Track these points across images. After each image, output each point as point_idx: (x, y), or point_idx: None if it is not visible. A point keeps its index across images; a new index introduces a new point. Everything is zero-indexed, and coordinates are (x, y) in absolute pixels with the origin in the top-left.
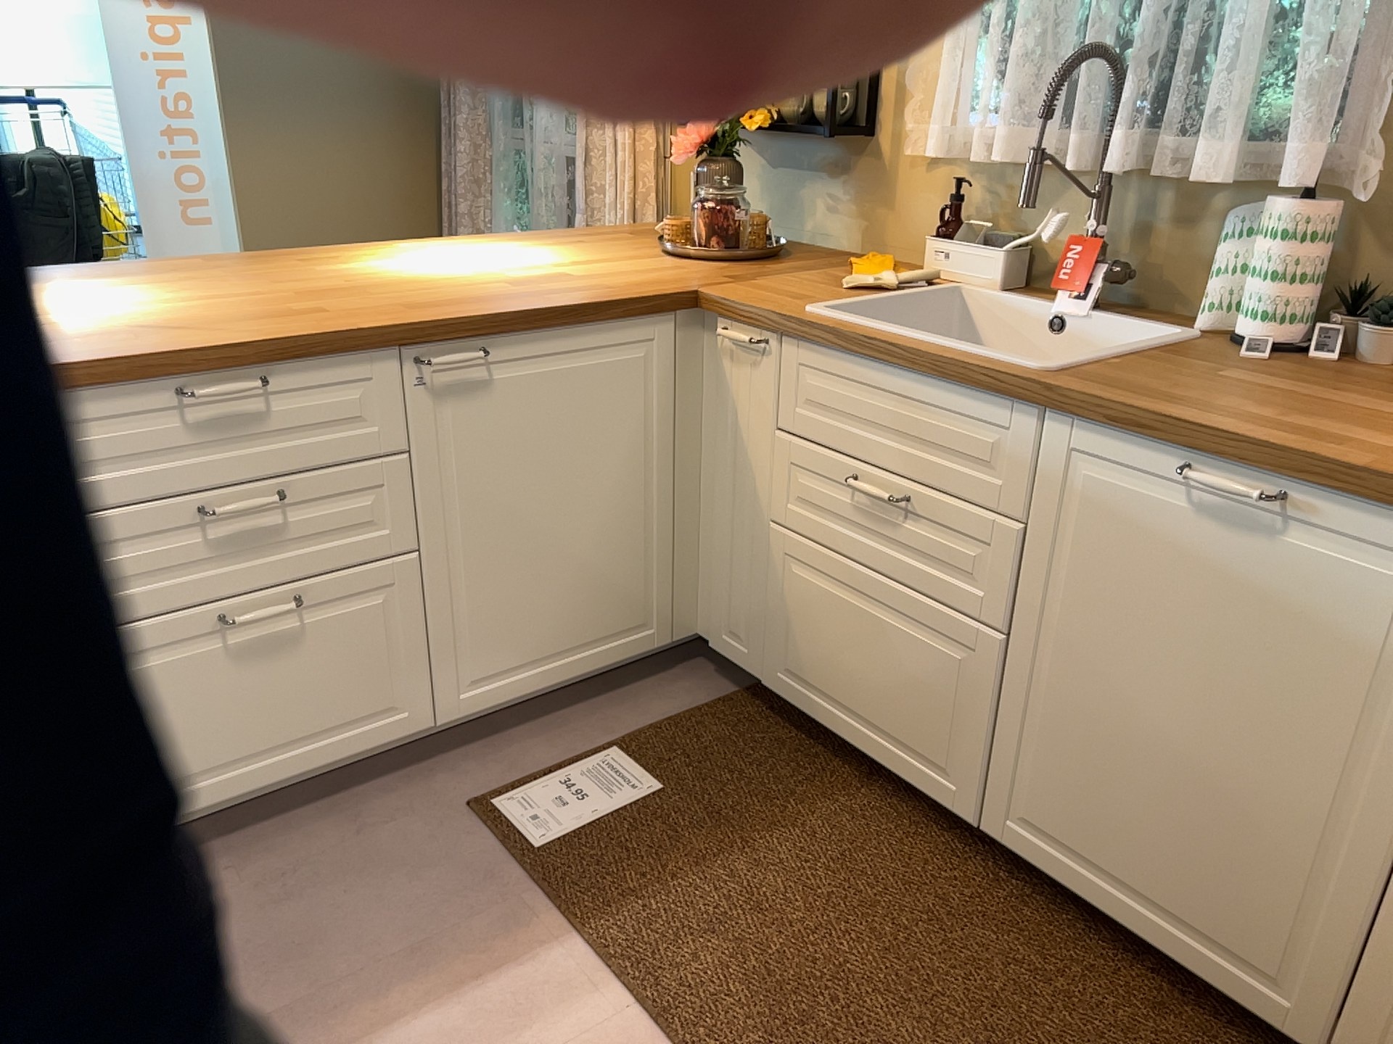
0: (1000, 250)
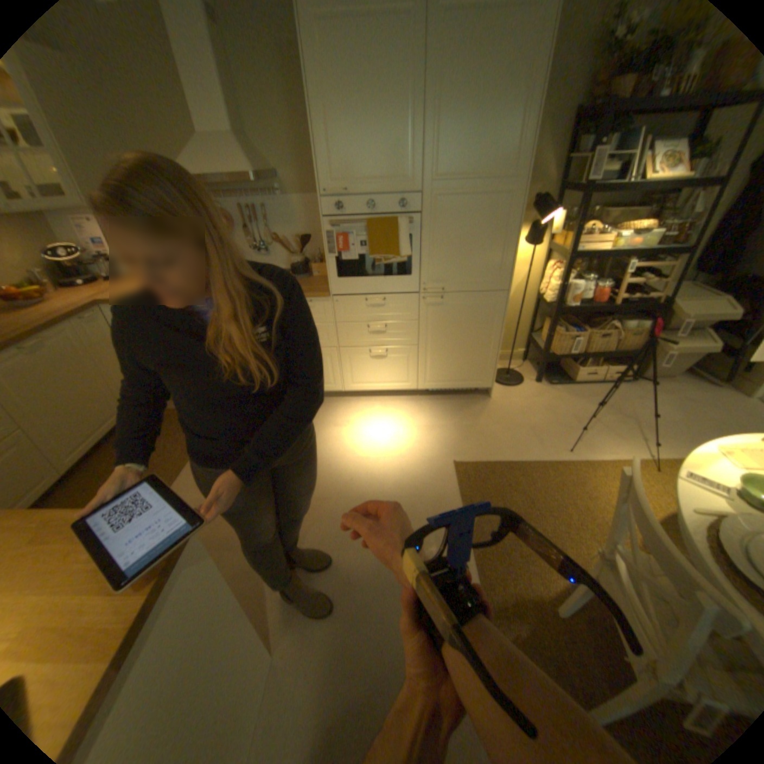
0: None
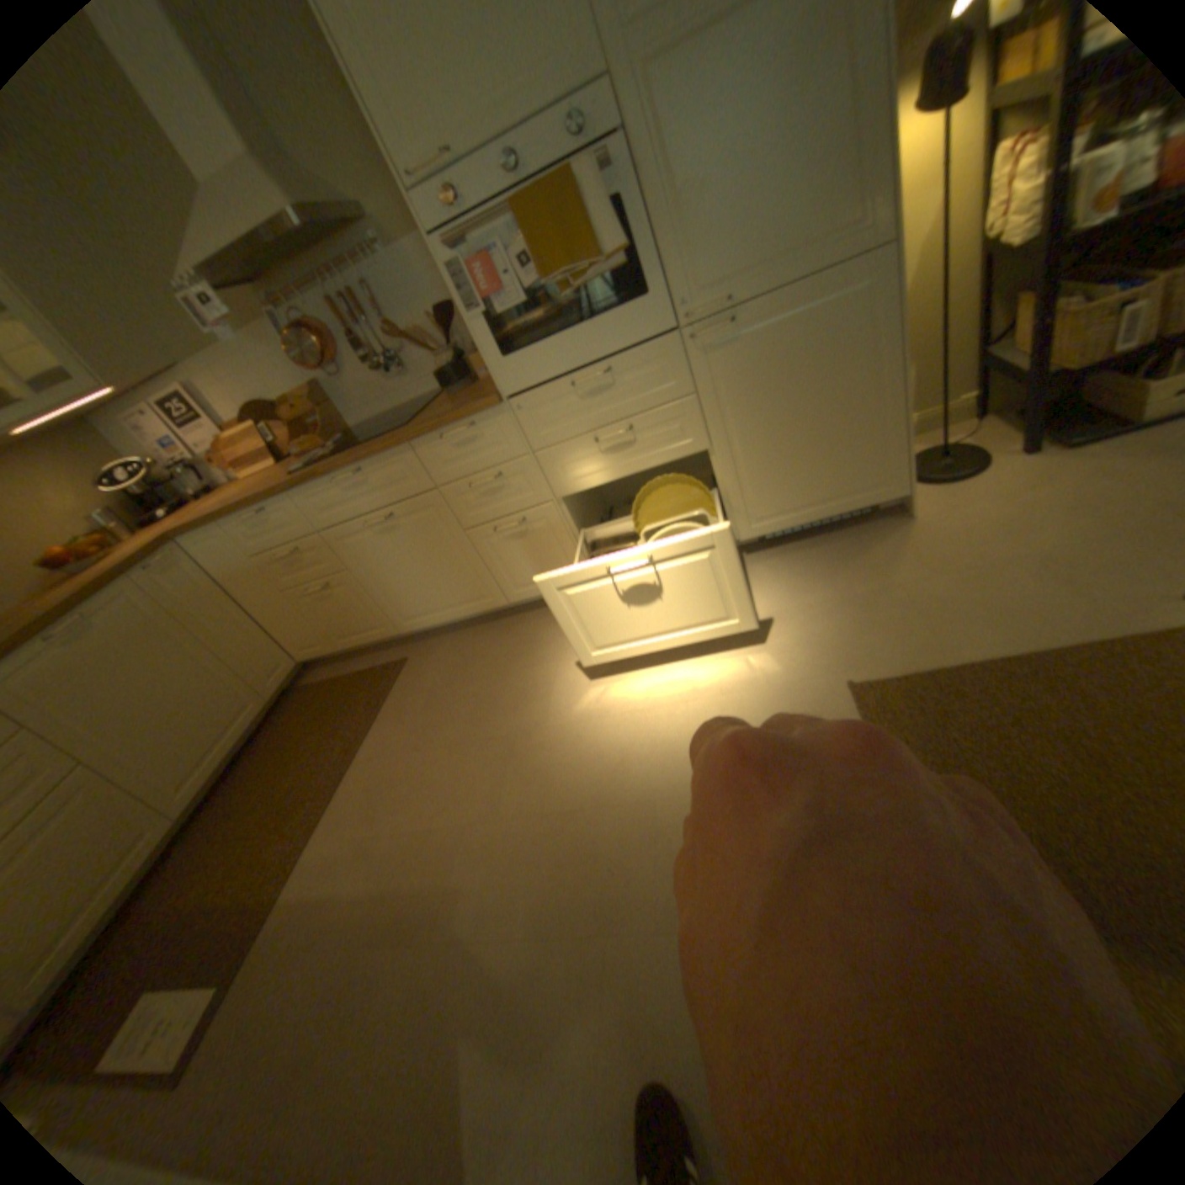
0: None
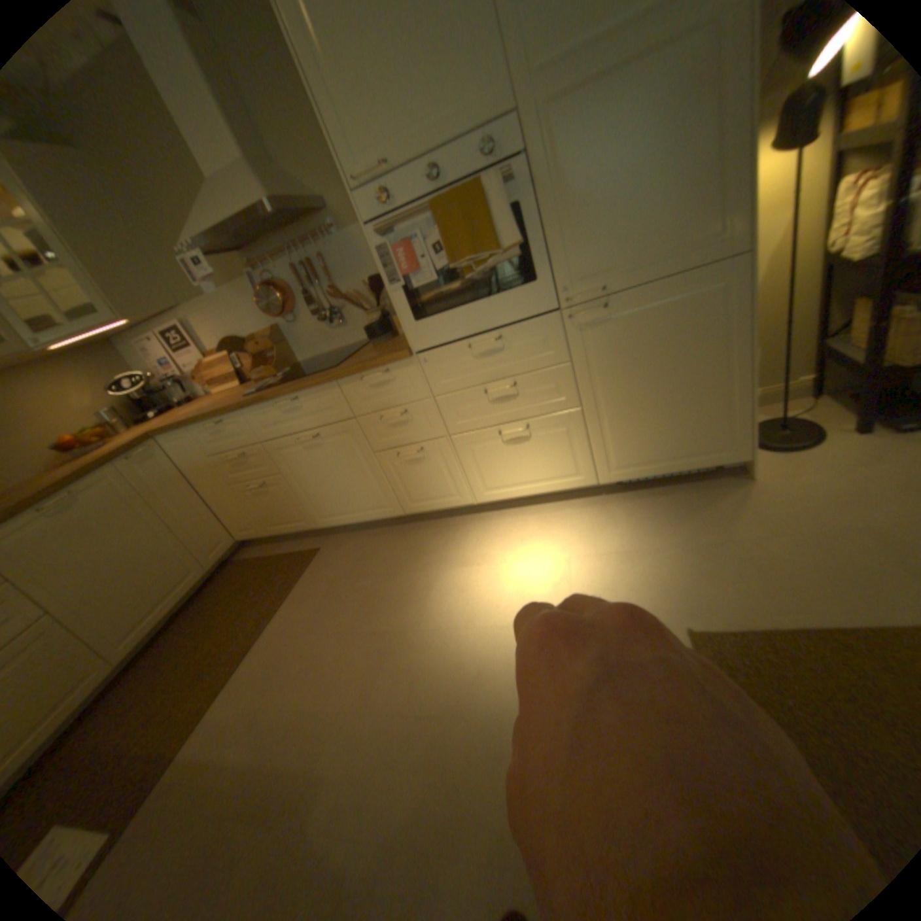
0: None
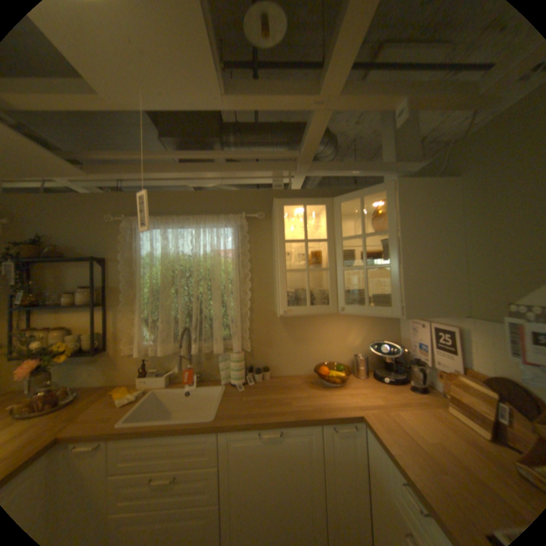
0: (163, 377)
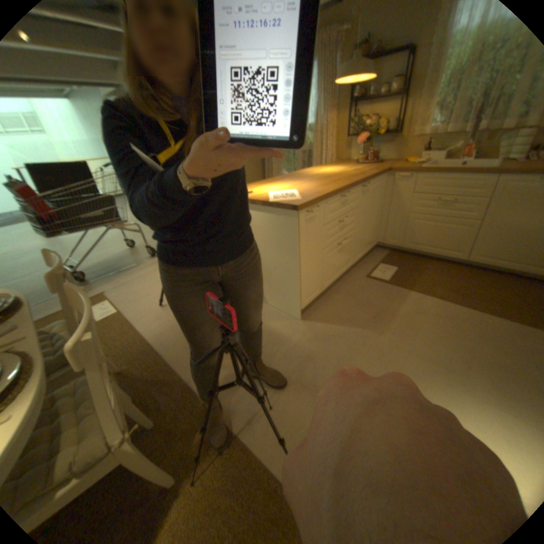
0: (445, 149)
